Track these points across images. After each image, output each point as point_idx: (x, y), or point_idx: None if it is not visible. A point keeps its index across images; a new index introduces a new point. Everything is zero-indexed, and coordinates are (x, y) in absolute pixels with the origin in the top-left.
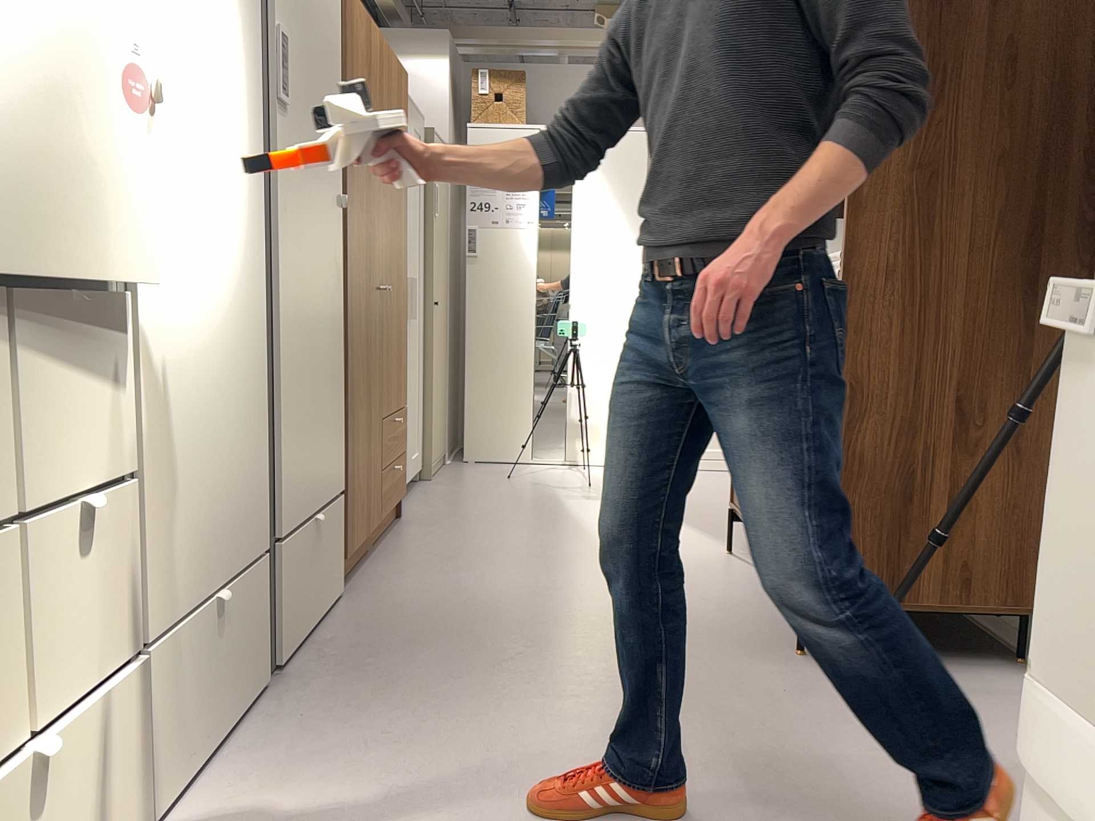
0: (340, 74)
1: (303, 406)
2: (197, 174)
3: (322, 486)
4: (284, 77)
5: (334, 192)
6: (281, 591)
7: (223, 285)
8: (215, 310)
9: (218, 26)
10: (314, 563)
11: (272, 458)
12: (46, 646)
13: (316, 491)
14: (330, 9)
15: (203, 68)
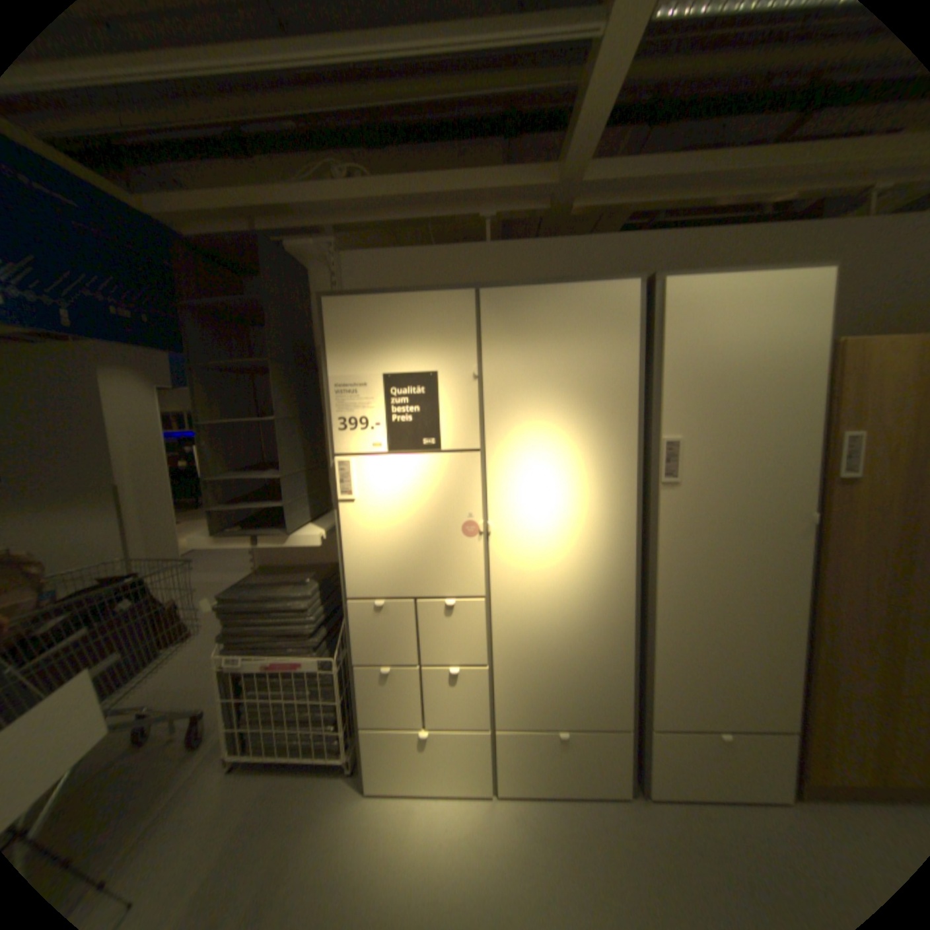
0: (823, 421)
1: (706, 663)
2: (553, 546)
3: (745, 720)
4: (675, 467)
5: (799, 515)
6: (657, 760)
7: (581, 593)
8: (571, 605)
9: (581, 469)
10: (722, 763)
11: (652, 684)
12: (437, 707)
13: (731, 720)
14: (798, 380)
15: (563, 496)
